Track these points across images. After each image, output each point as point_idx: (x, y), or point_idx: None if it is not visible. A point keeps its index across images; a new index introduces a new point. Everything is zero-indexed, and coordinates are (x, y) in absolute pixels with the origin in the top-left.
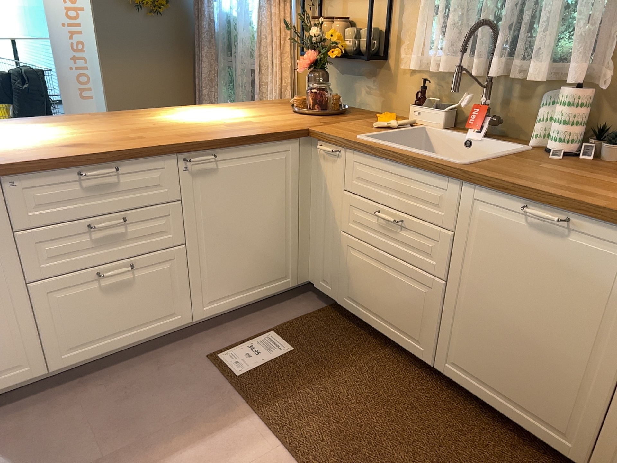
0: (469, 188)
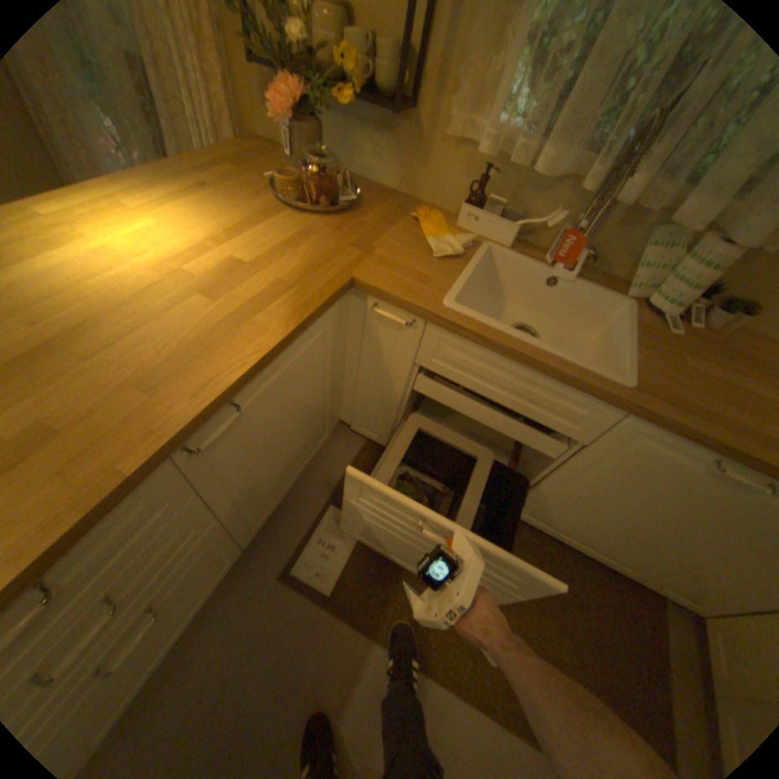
0: (642, 423)
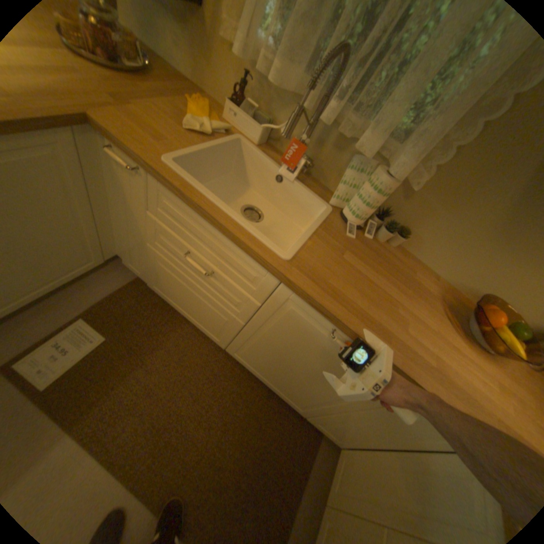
0: (288, 290)
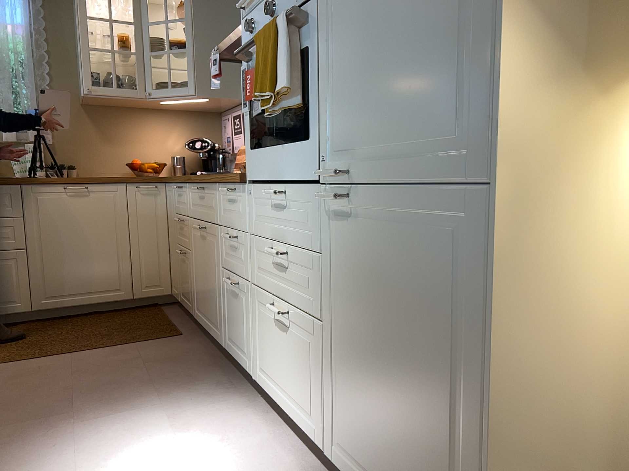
0: (26, 188)
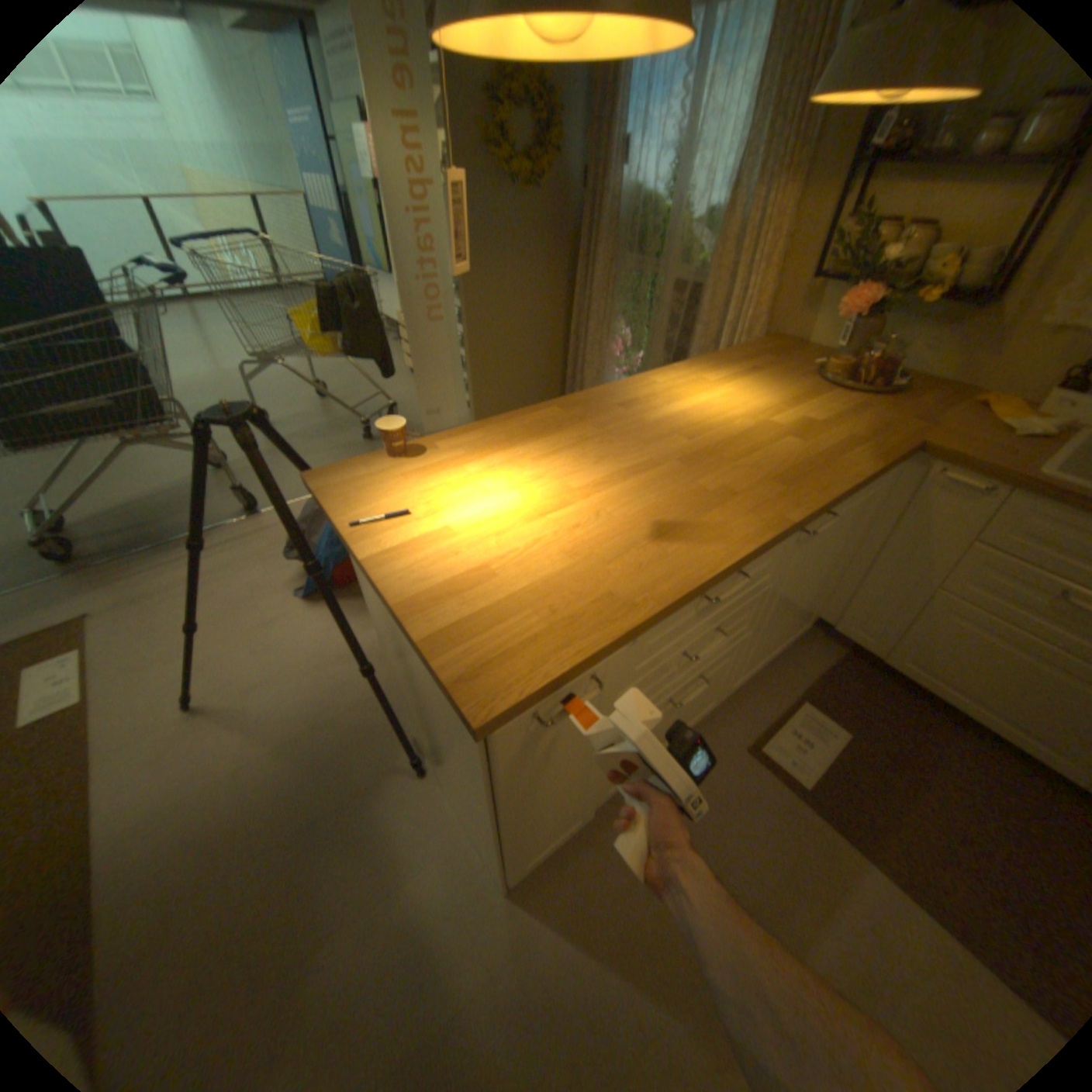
0: None
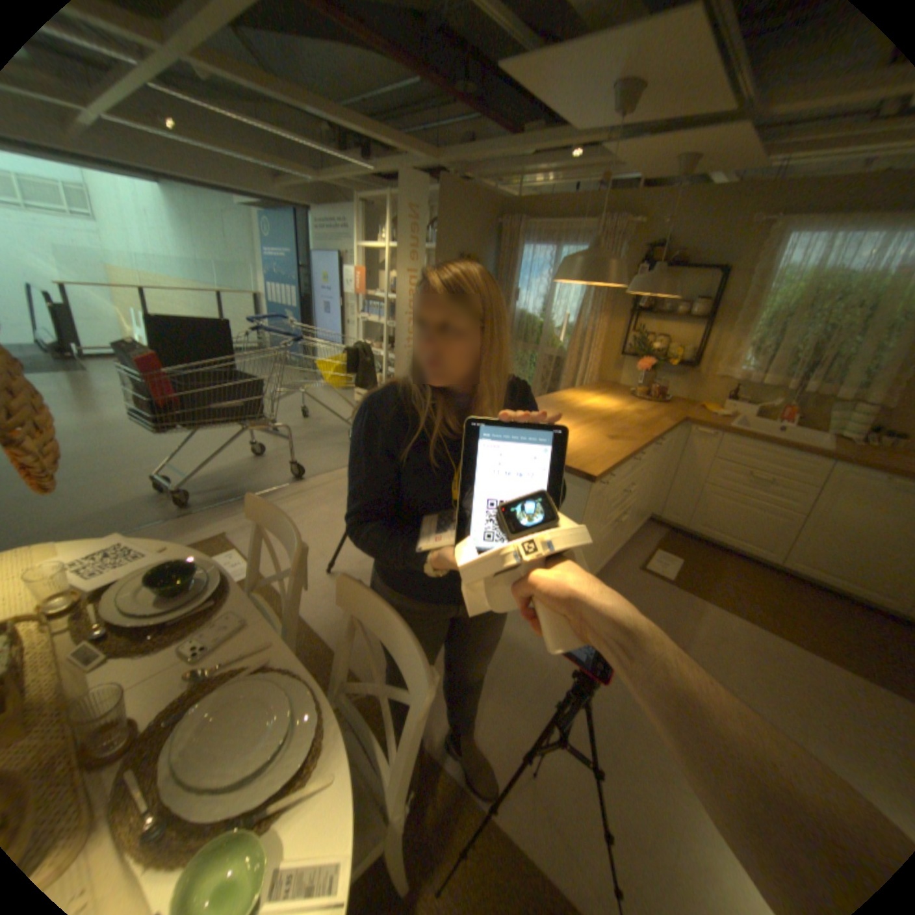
0: (842, 465)
